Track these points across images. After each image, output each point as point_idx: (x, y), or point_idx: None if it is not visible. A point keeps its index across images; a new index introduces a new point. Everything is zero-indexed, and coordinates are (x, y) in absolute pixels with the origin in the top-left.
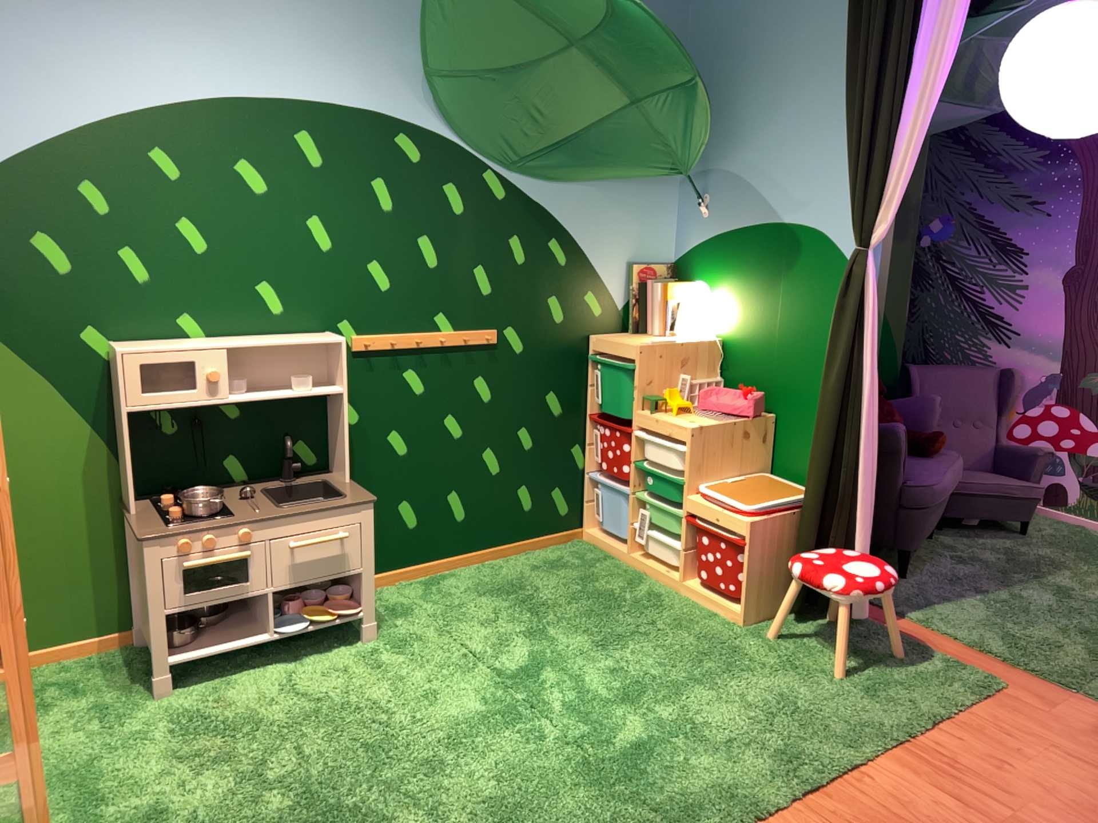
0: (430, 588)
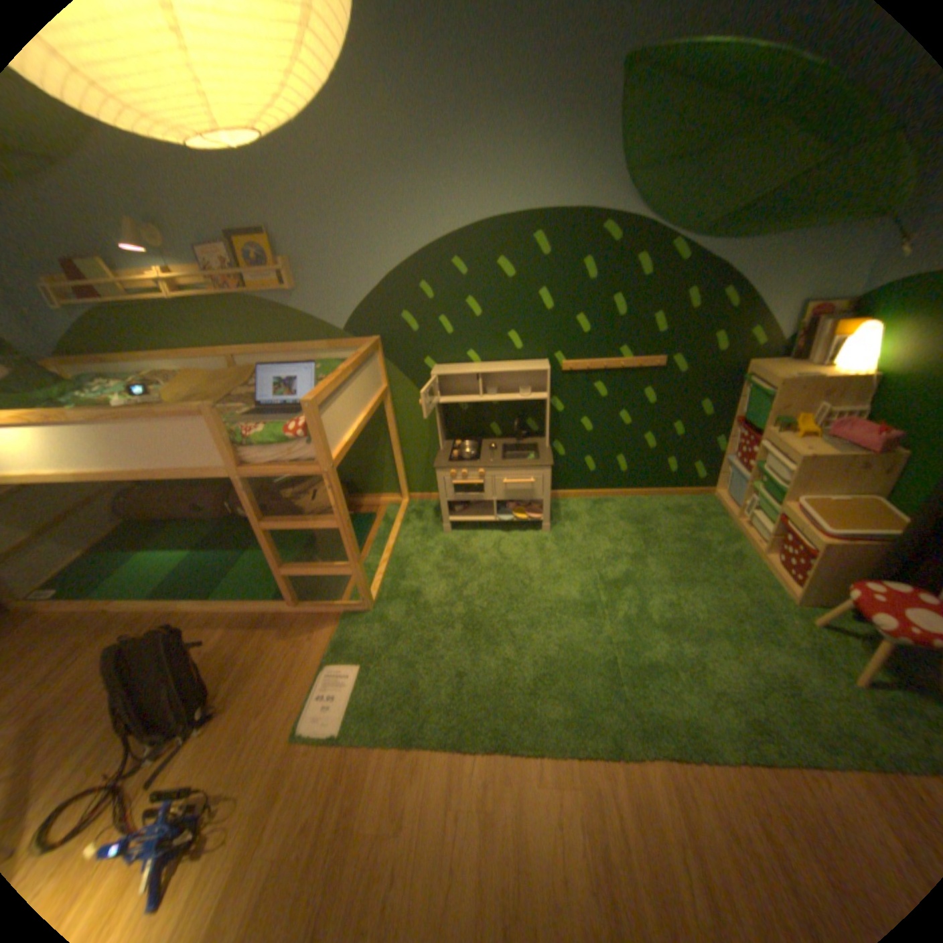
0: (594, 506)
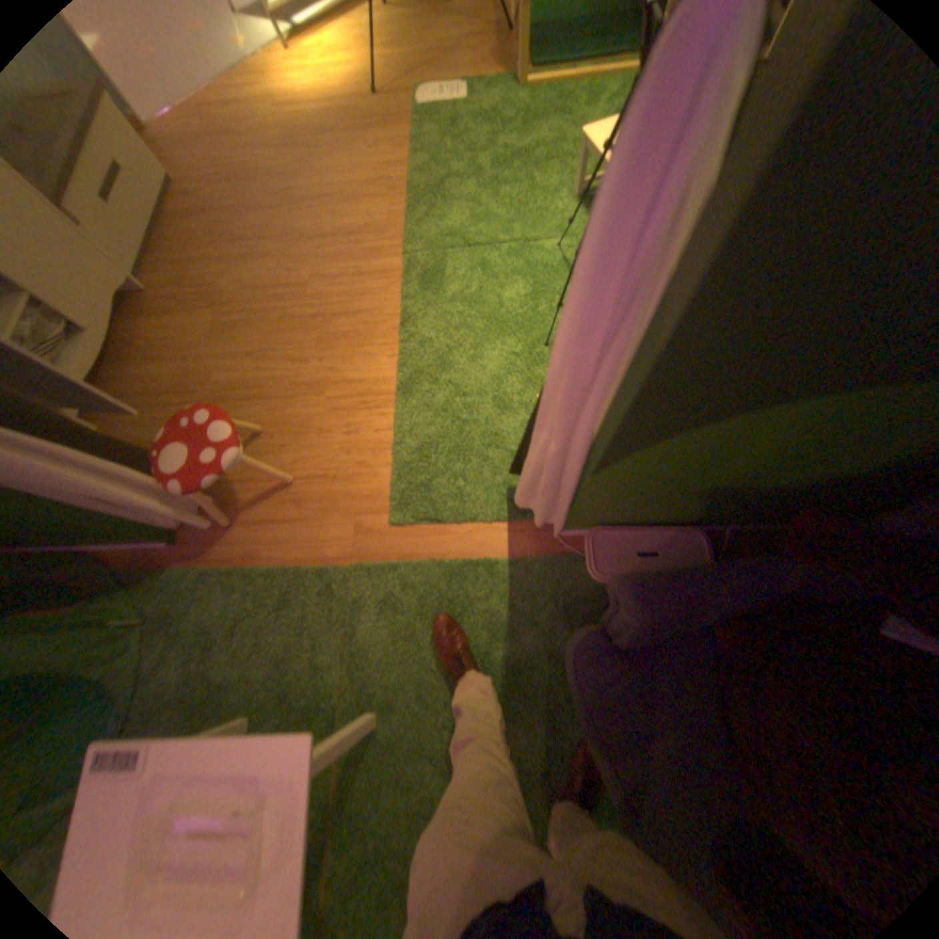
0: None
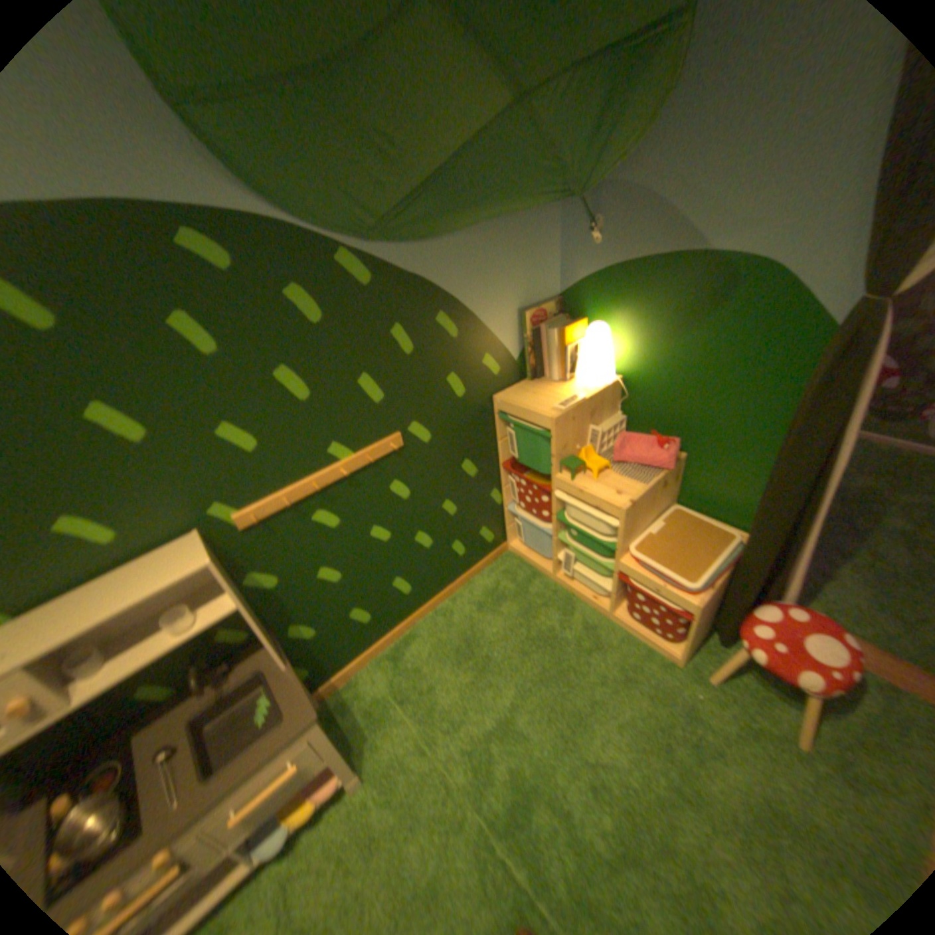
0: (396, 663)
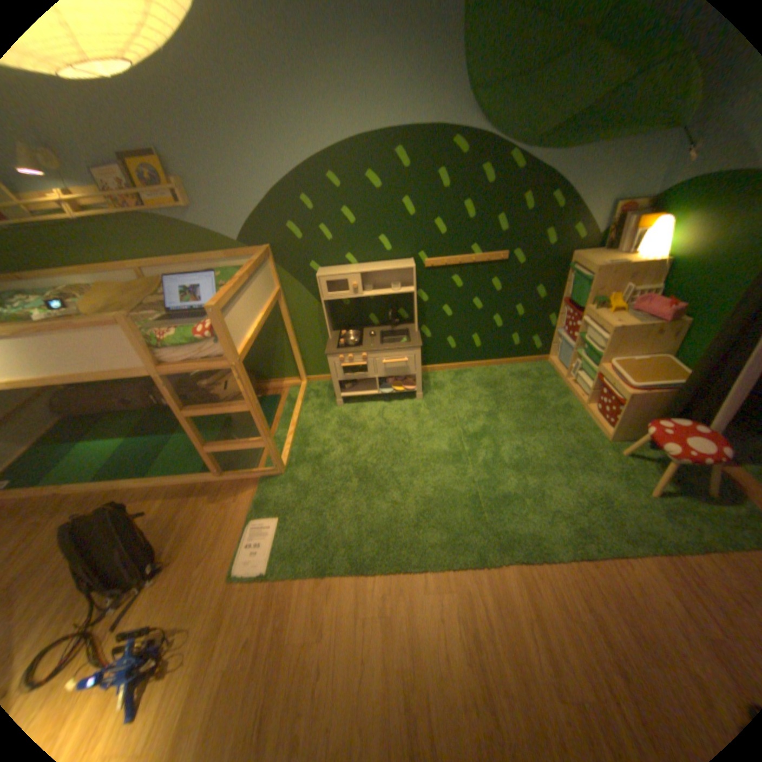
0: (456, 376)
